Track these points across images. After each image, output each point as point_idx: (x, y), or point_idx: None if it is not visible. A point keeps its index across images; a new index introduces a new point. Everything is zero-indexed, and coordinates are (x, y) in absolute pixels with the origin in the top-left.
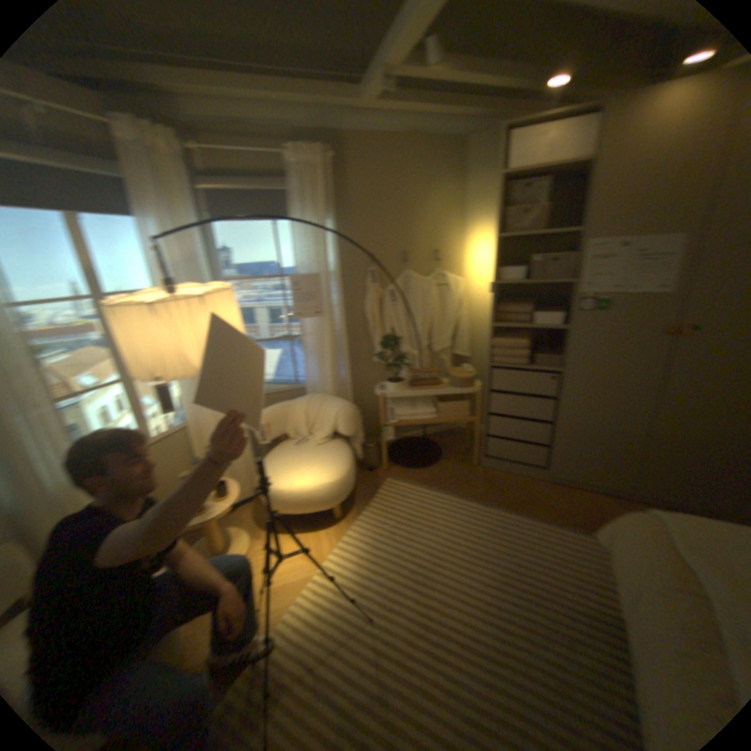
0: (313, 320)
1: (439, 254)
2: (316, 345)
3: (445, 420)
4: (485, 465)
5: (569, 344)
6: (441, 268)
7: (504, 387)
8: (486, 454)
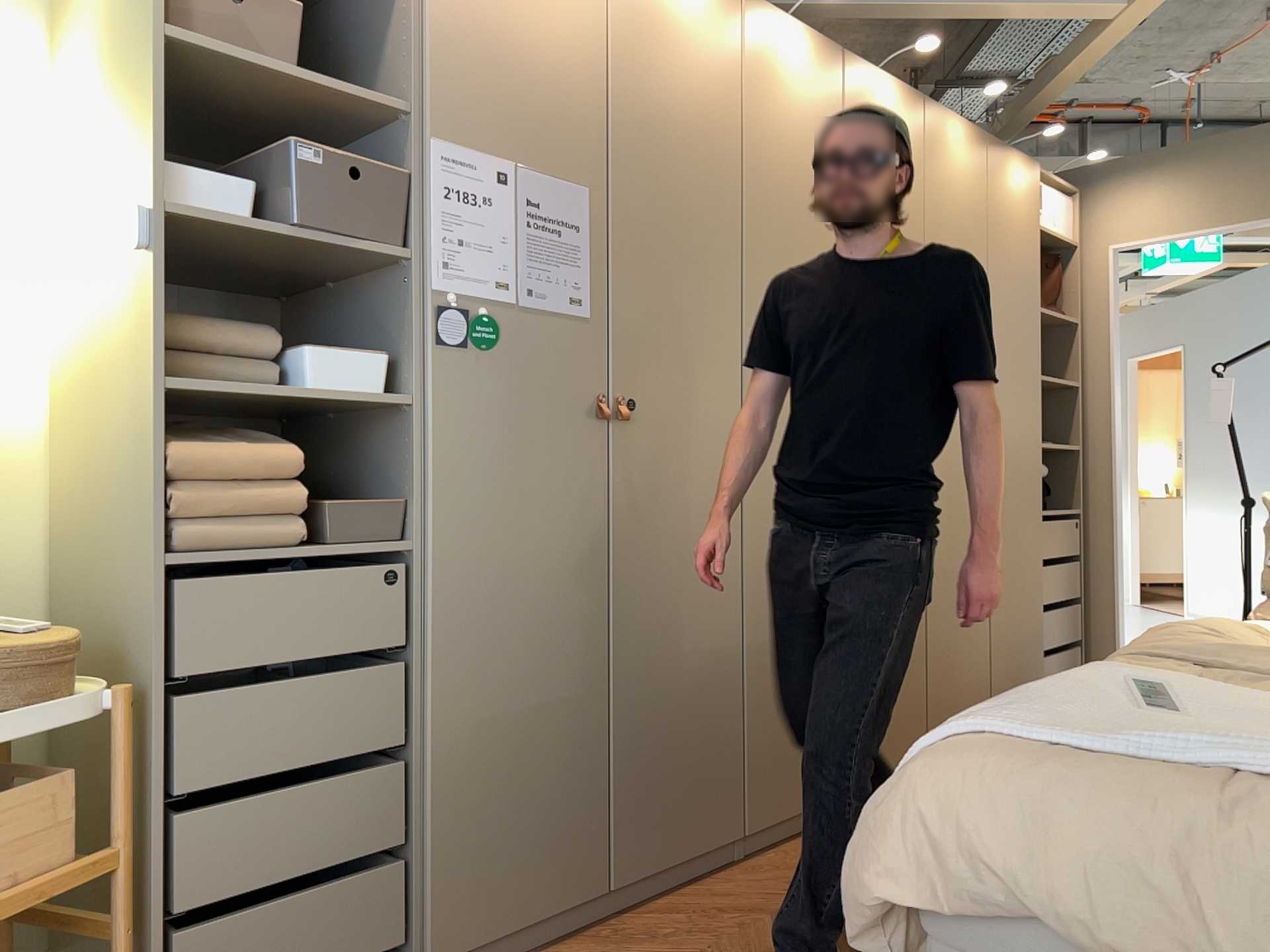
0: None
1: None
2: None
3: None
4: None
5: (414, 455)
6: None
7: (222, 657)
8: None
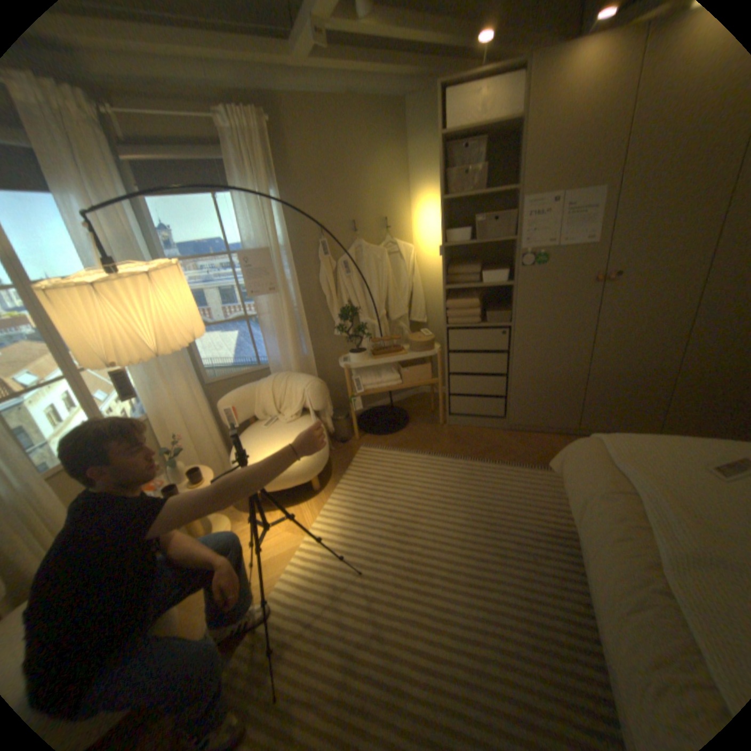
0: (266, 298)
1: (386, 221)
2: (272, 324)
3: (408, 385)
4: (449, 422)
5: (514, 299)
6: (389, 236)
7: (459, 346)
8: (448, 412)
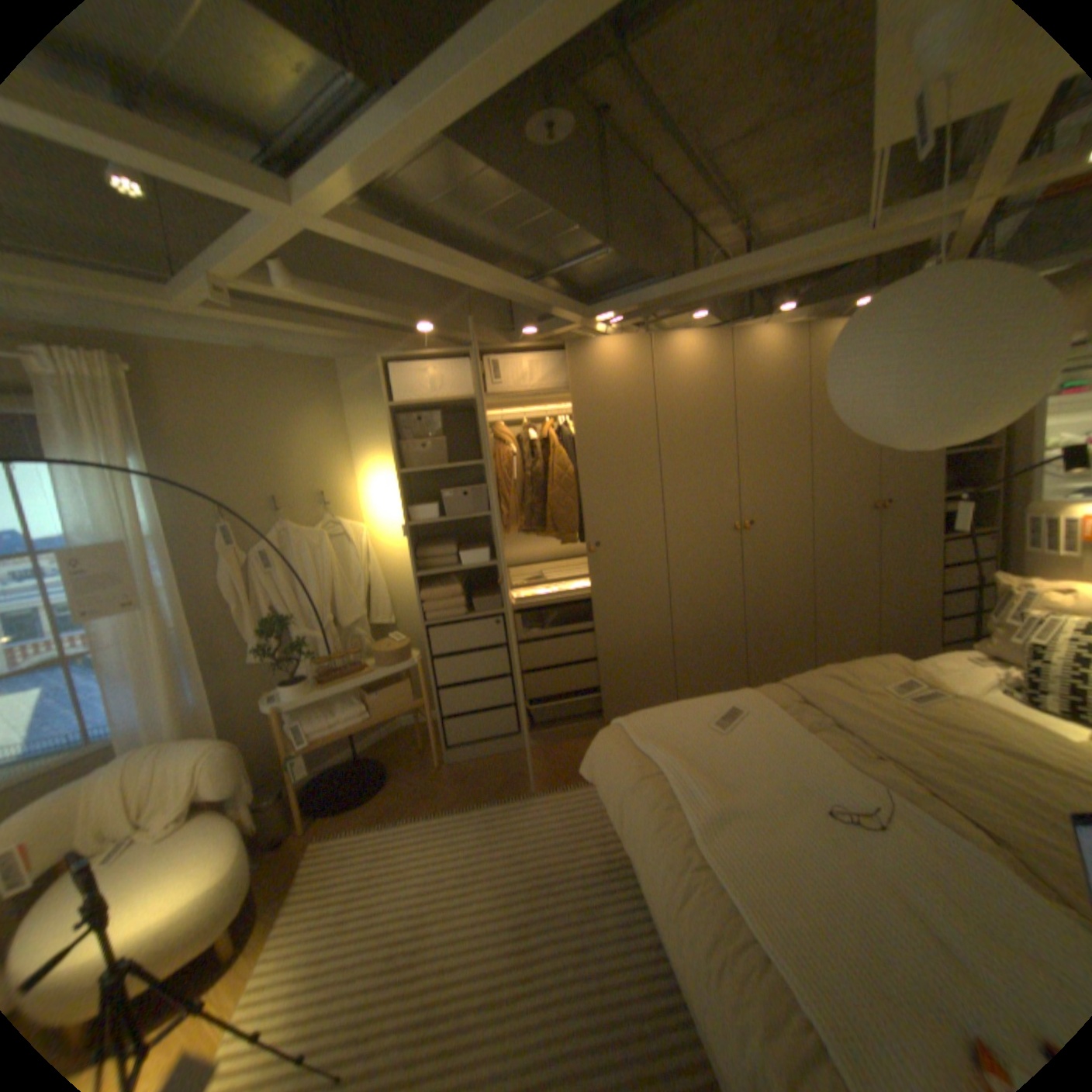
0: (113, 622)
1: (323, 497)
2: (123, 665)
3: (380, 719)
4: (448, 761)
5: (501, 581)
6: (328, 516)
7: (446, 649)
8: (445, 746)
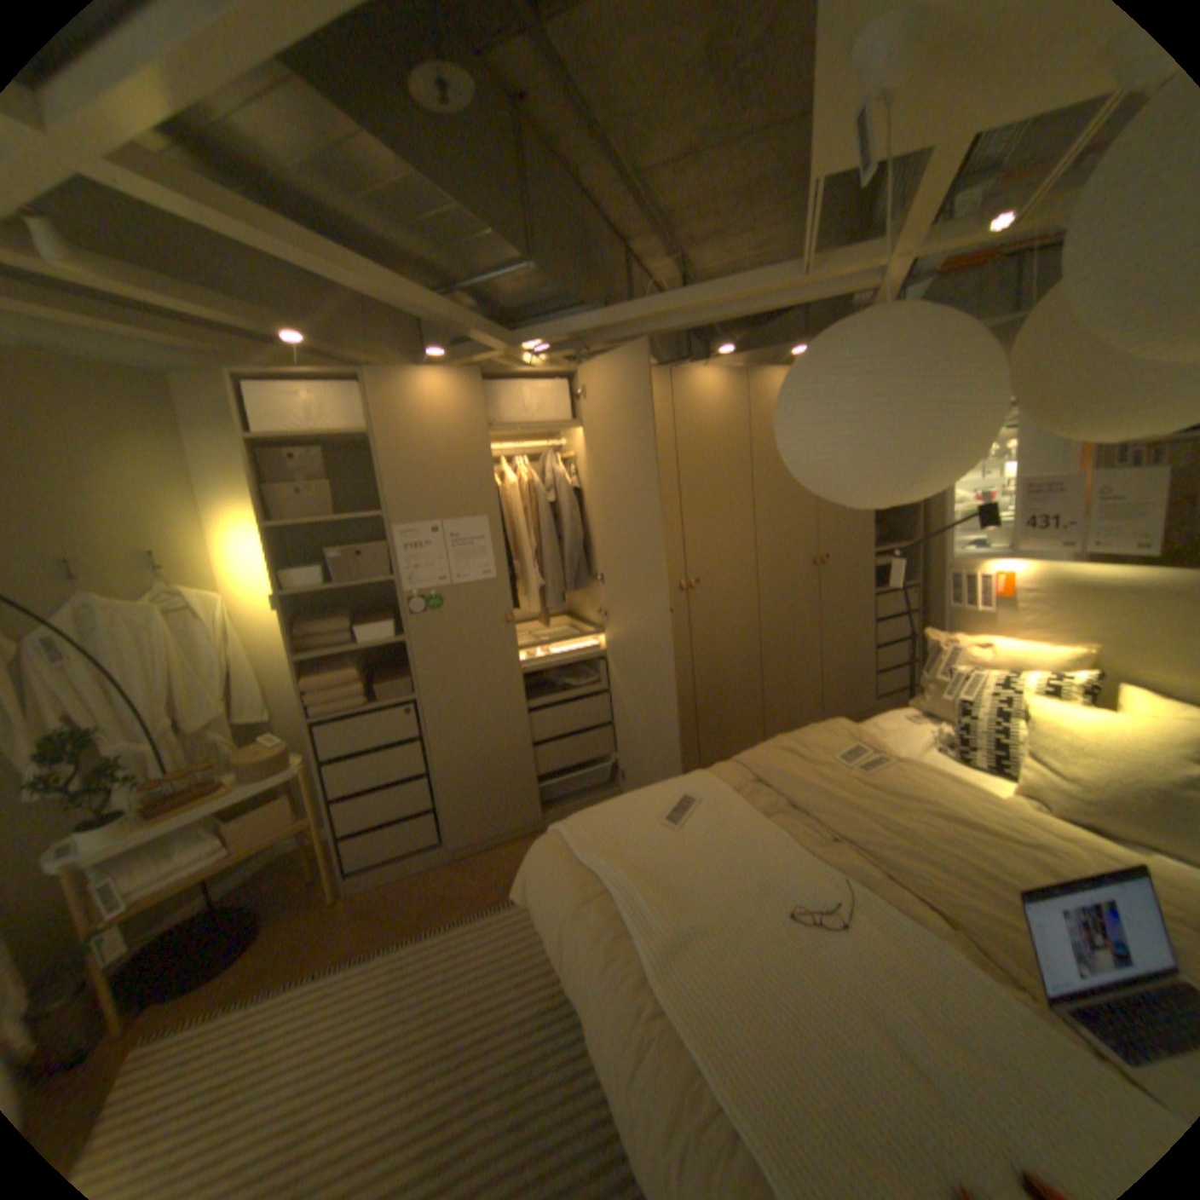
0: None
1: (152, 558)
2: None
3: (243, 854)
4: (346, 893)
5: (410, 661)
6: (161, 583)
7: (338, 751)
8: (341, 874)
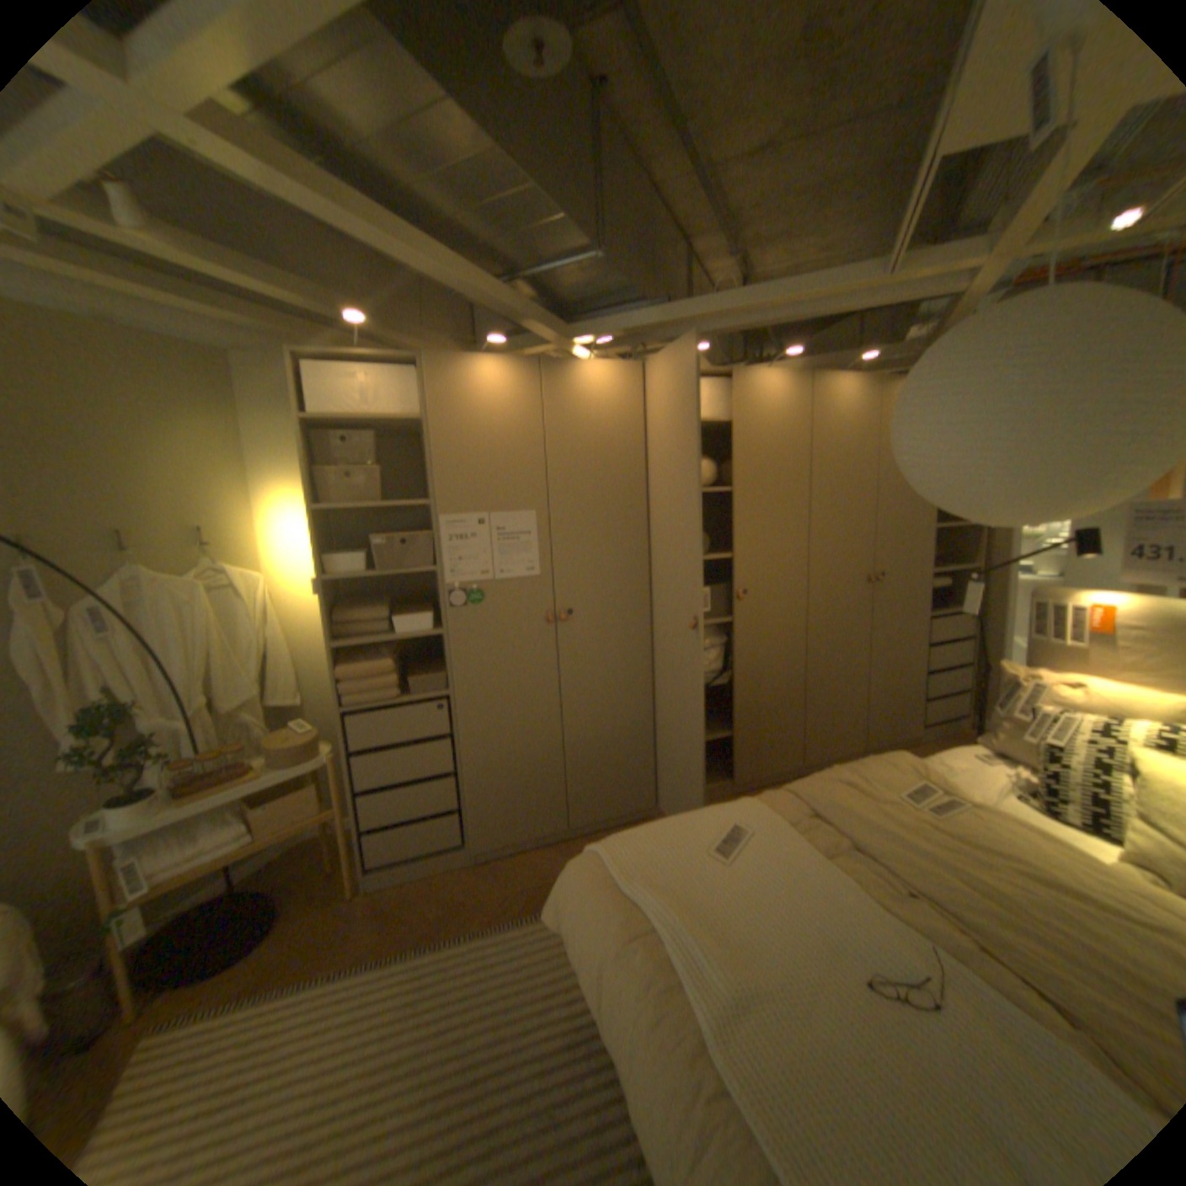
0: None
1: (200, 534)
2: None
3: (267, 841)
4: (365, 889)
5: (447, 655)
6: (207, 559)
7: (368, 743)
8: (361, 869)
